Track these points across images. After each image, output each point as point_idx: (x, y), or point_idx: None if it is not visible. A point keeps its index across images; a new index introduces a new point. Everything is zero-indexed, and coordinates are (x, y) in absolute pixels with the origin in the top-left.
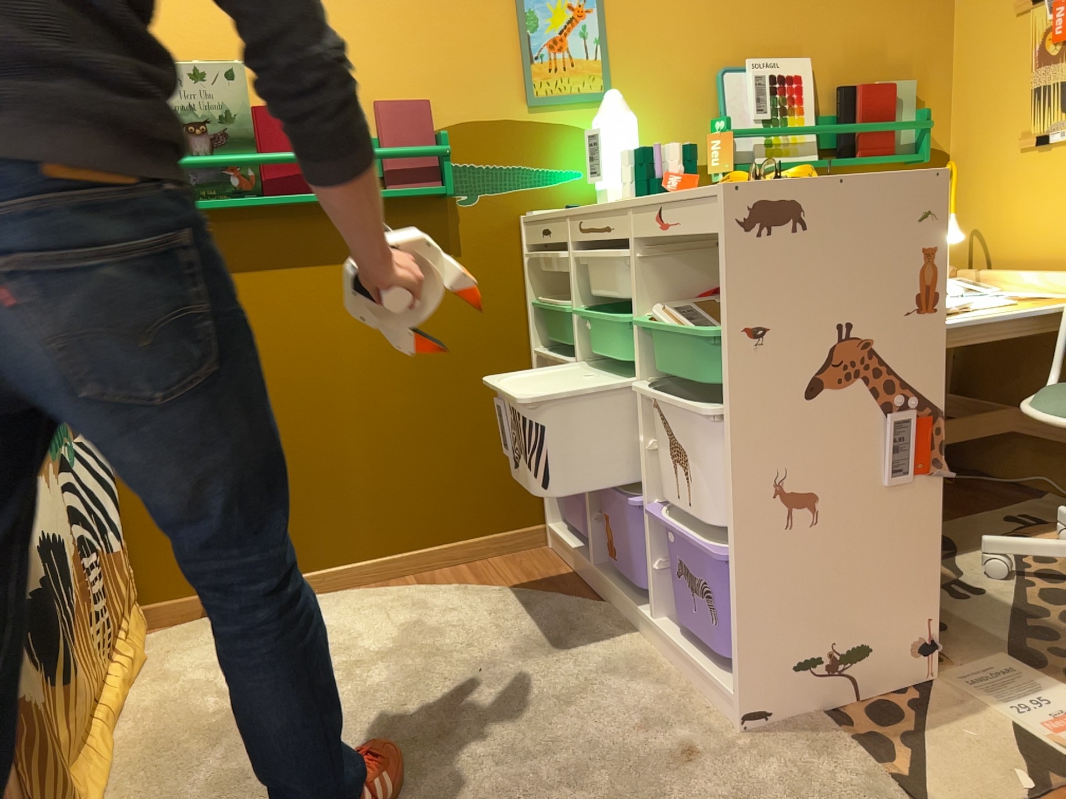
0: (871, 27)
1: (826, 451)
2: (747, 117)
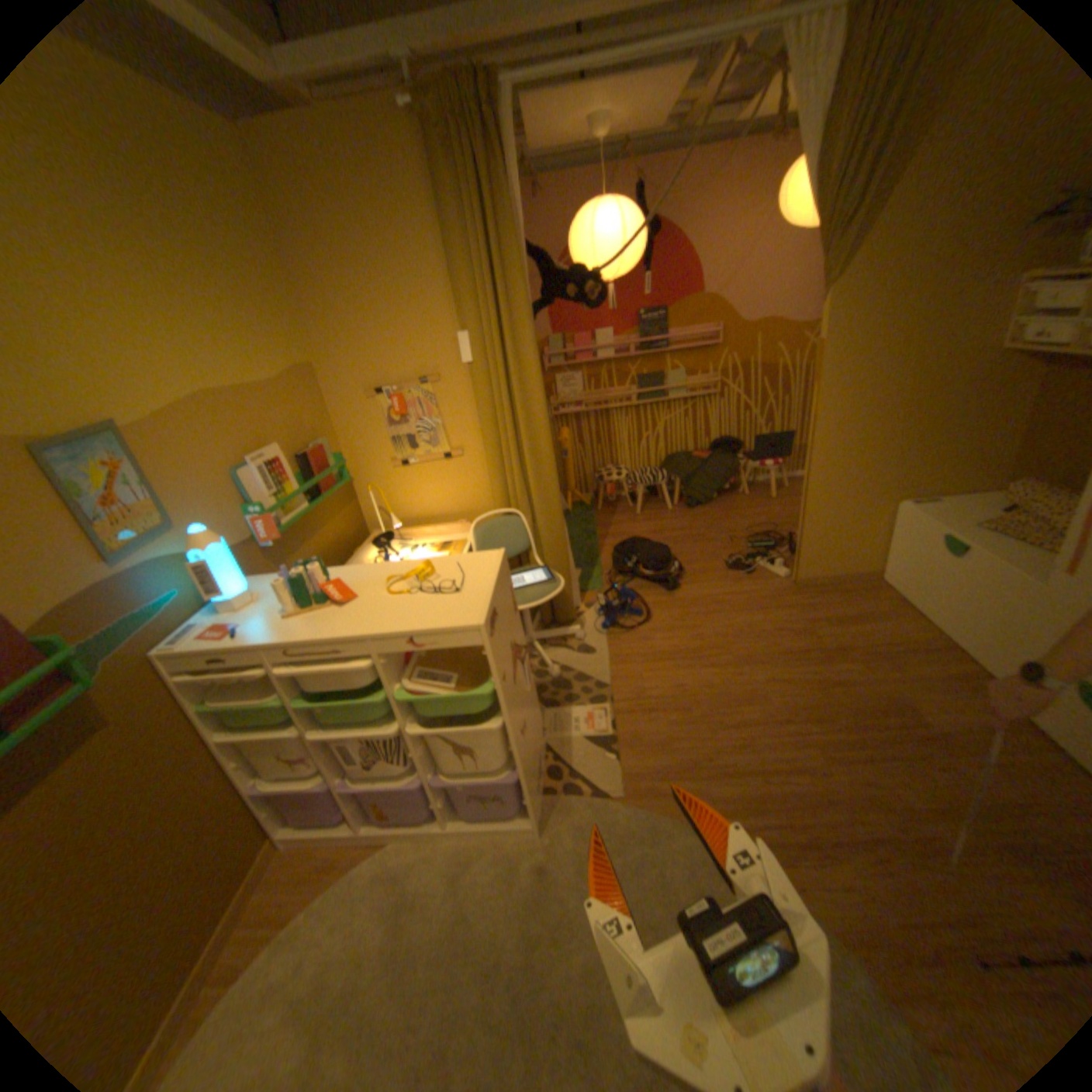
0: (293, 411)
1: (521, 699)
2: (264, 496)
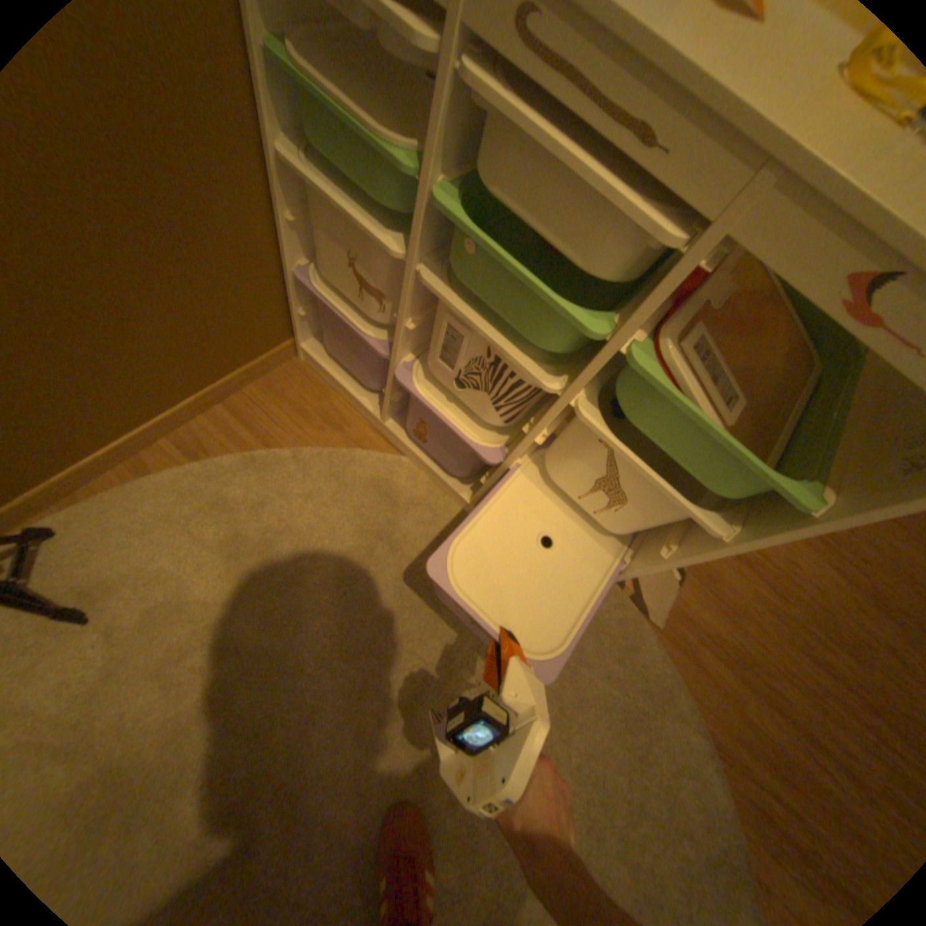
0: None
1: None
2: None
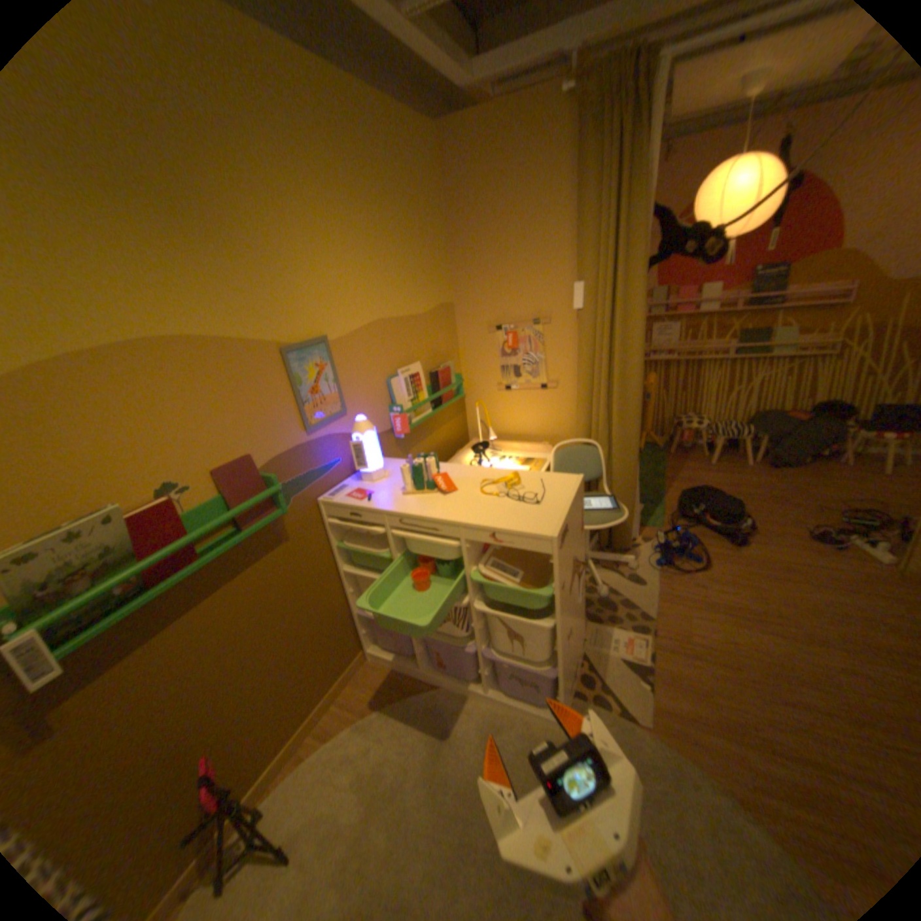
0: (434, 338)
1: (573, 608)
2: (404, 400)
